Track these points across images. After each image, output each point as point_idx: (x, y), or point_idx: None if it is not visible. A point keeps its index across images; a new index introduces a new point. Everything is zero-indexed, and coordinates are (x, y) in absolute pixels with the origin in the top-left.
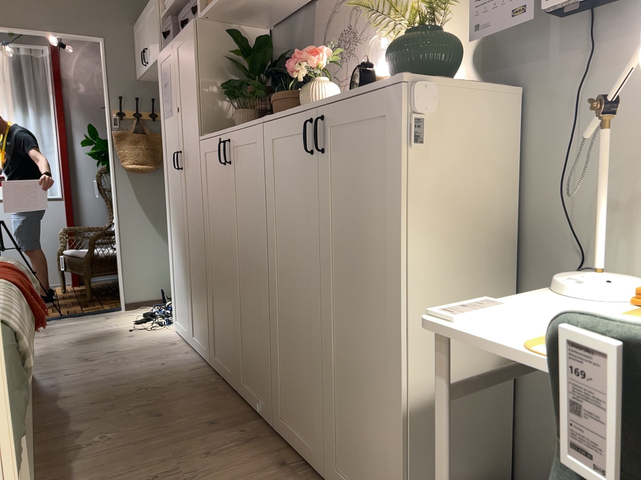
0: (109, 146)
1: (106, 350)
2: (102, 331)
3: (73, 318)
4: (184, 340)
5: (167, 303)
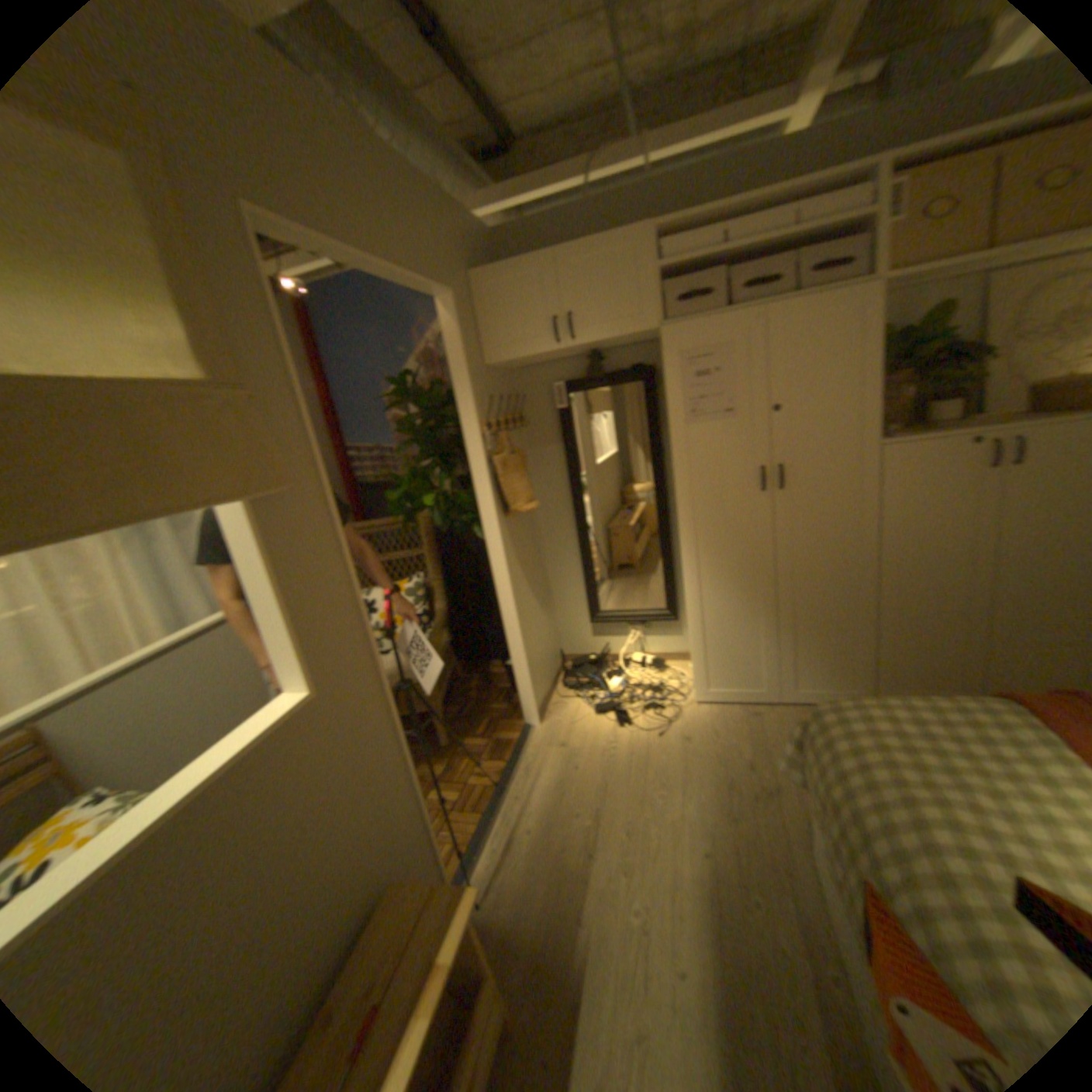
0: (484, 485)
1: (735, 771)
2: (633, 762)
3: (519, 779)
4: (747, 706)
5: (597, 685)
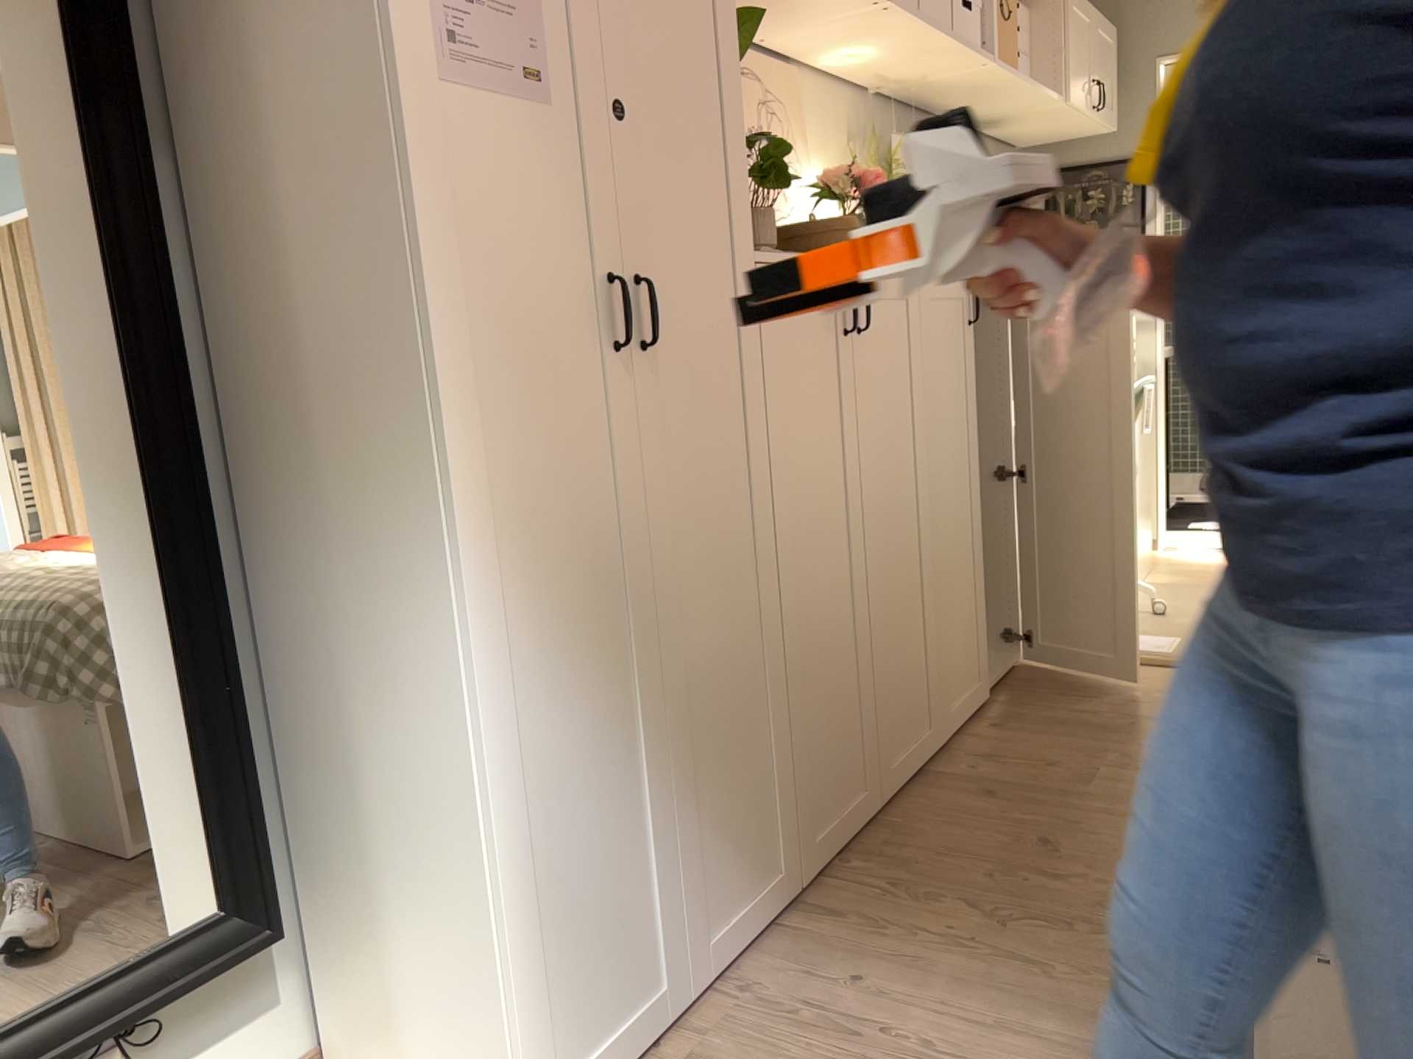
0: None
1: None
2: None
3: None
4: None
5: None
